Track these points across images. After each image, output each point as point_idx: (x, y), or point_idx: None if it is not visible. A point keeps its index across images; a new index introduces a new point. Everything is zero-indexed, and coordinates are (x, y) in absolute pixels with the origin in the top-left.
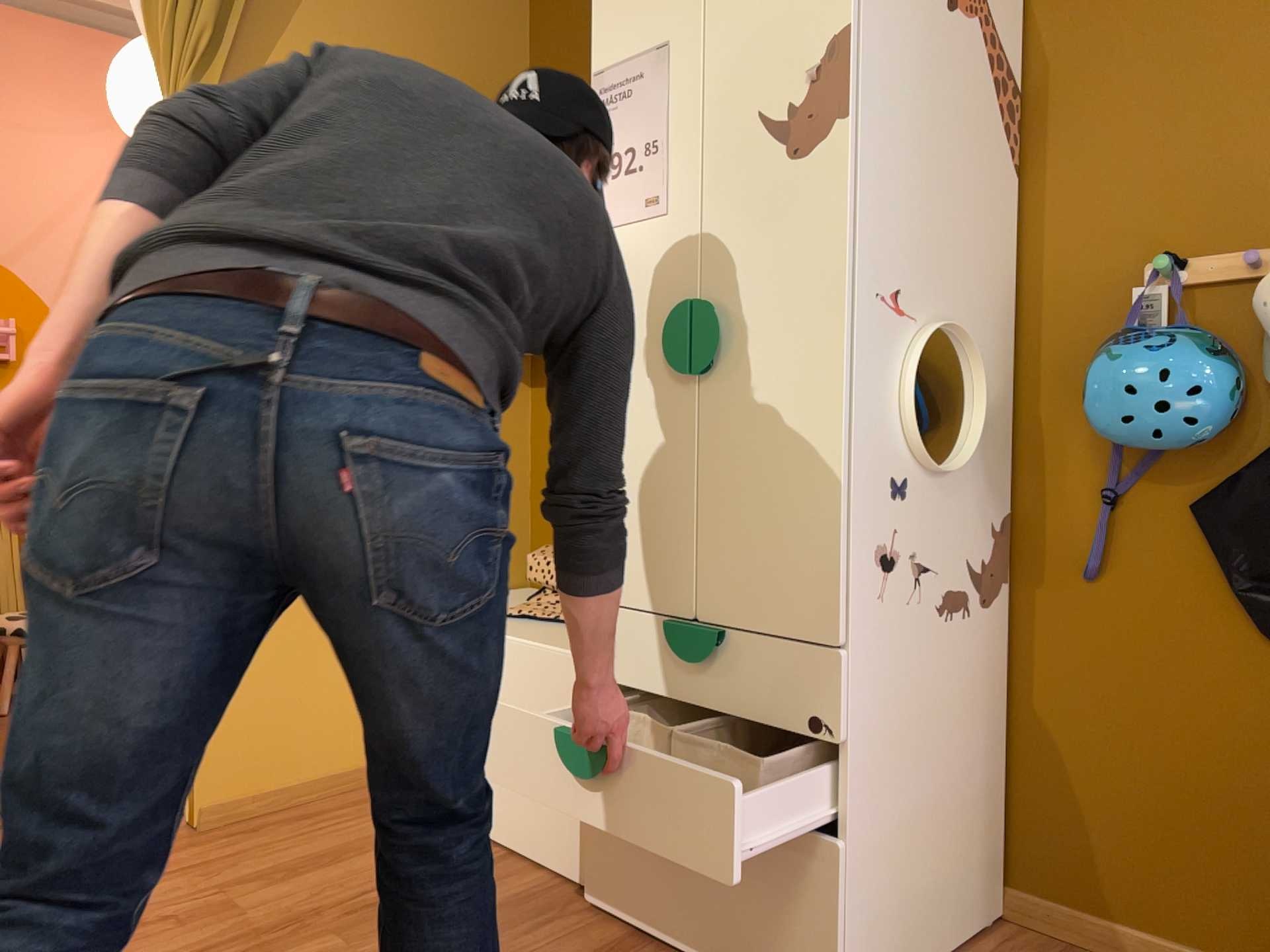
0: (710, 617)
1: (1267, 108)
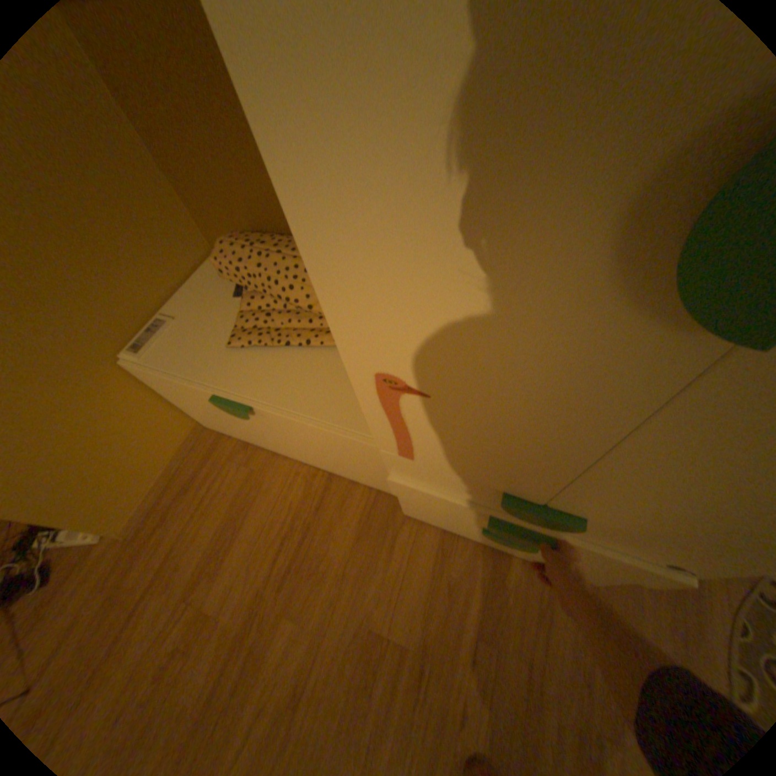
0: (569, 508)
1: None
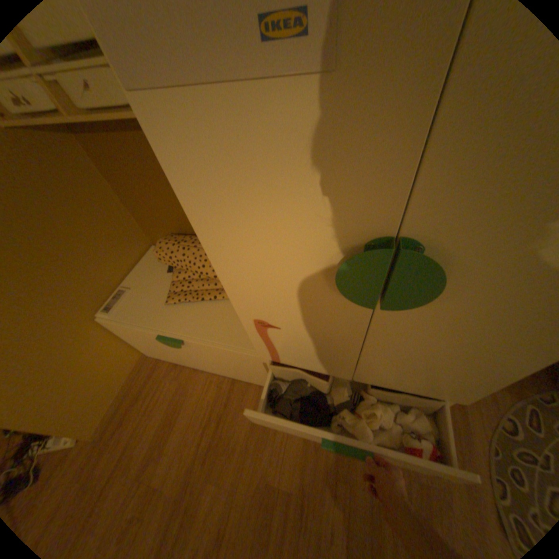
0: (363, 380)
1: None
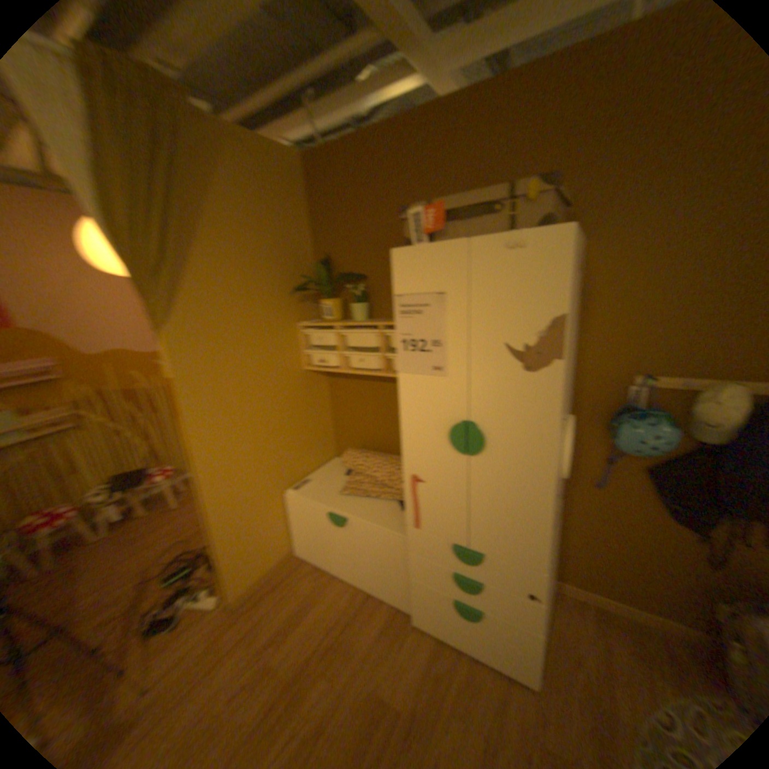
0: (475, 547)
1: (701, 318)
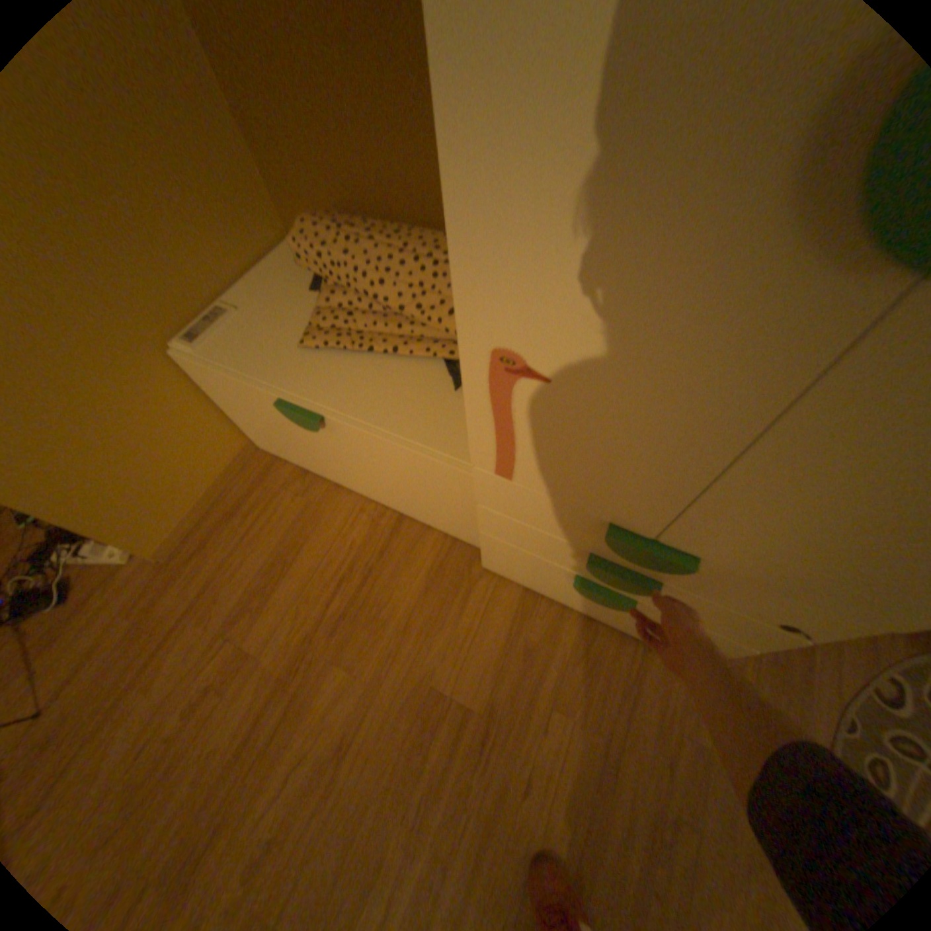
0: (681, 543)
1: None
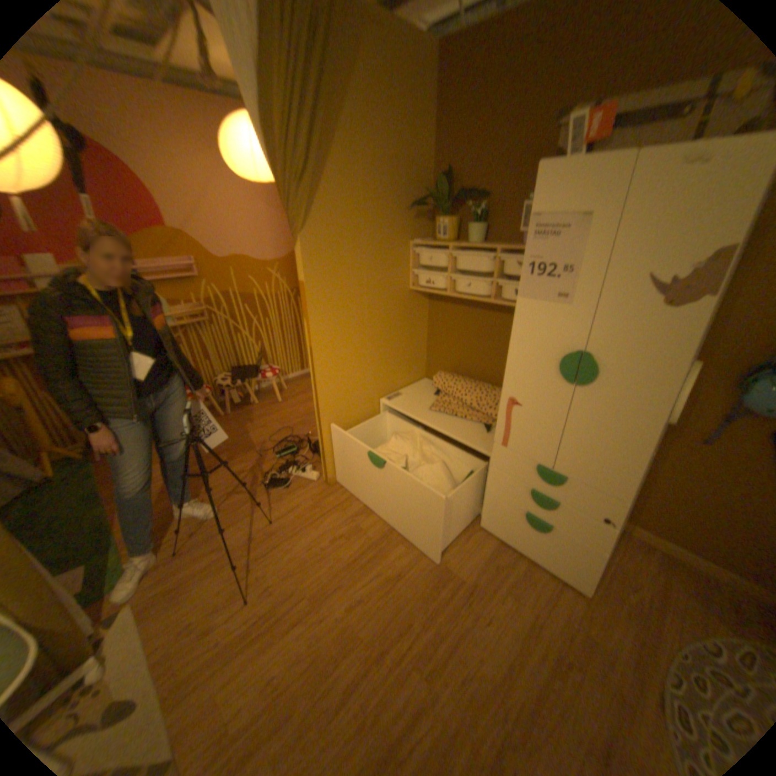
0: (560, 470)
1: None
